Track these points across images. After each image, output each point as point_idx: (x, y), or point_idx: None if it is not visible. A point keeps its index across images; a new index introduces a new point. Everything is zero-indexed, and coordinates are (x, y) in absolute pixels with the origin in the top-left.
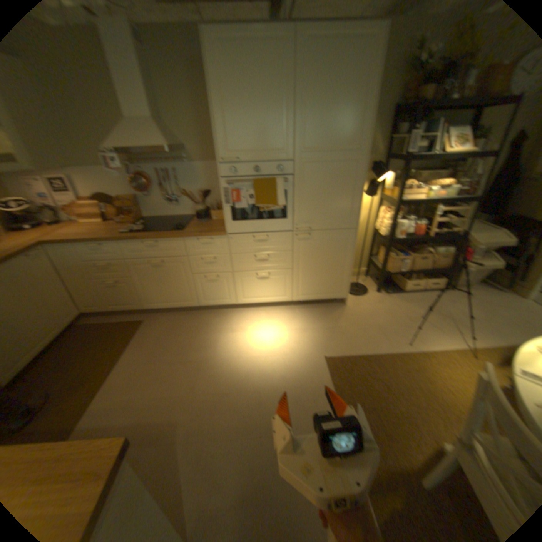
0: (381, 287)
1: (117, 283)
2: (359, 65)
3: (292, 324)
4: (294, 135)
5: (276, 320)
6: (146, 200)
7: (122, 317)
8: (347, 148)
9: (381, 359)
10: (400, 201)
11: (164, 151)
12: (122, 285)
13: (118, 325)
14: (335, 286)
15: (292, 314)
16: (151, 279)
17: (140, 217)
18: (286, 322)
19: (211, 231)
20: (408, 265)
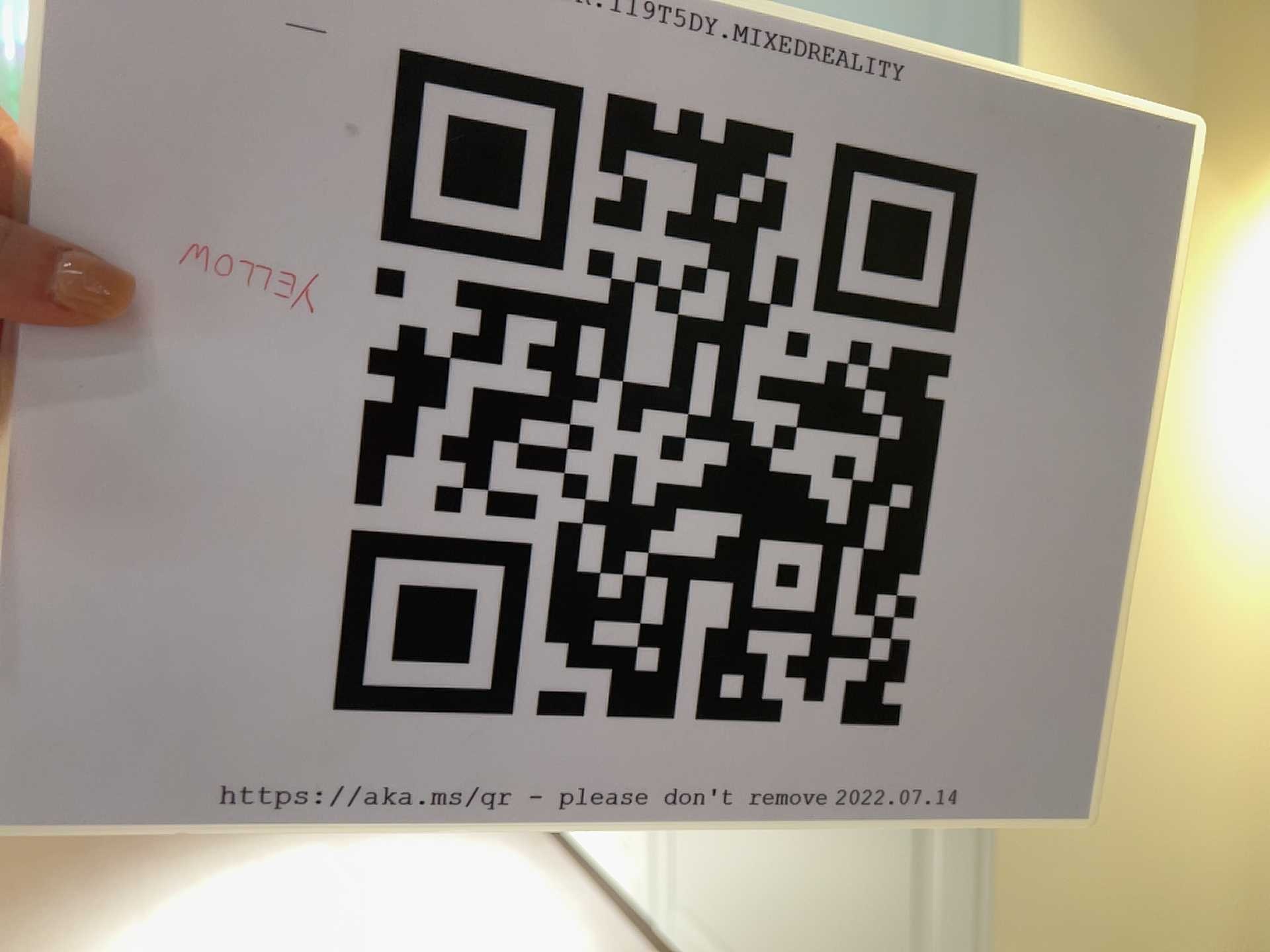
0: None
1: None
2: None
3: None
4: None
5: None
6: None
7: None
8: None
9: None
10: None
11: None
12: None
13: None
14: None
15: None
16: None
17: None
18: None
19: None
20: None
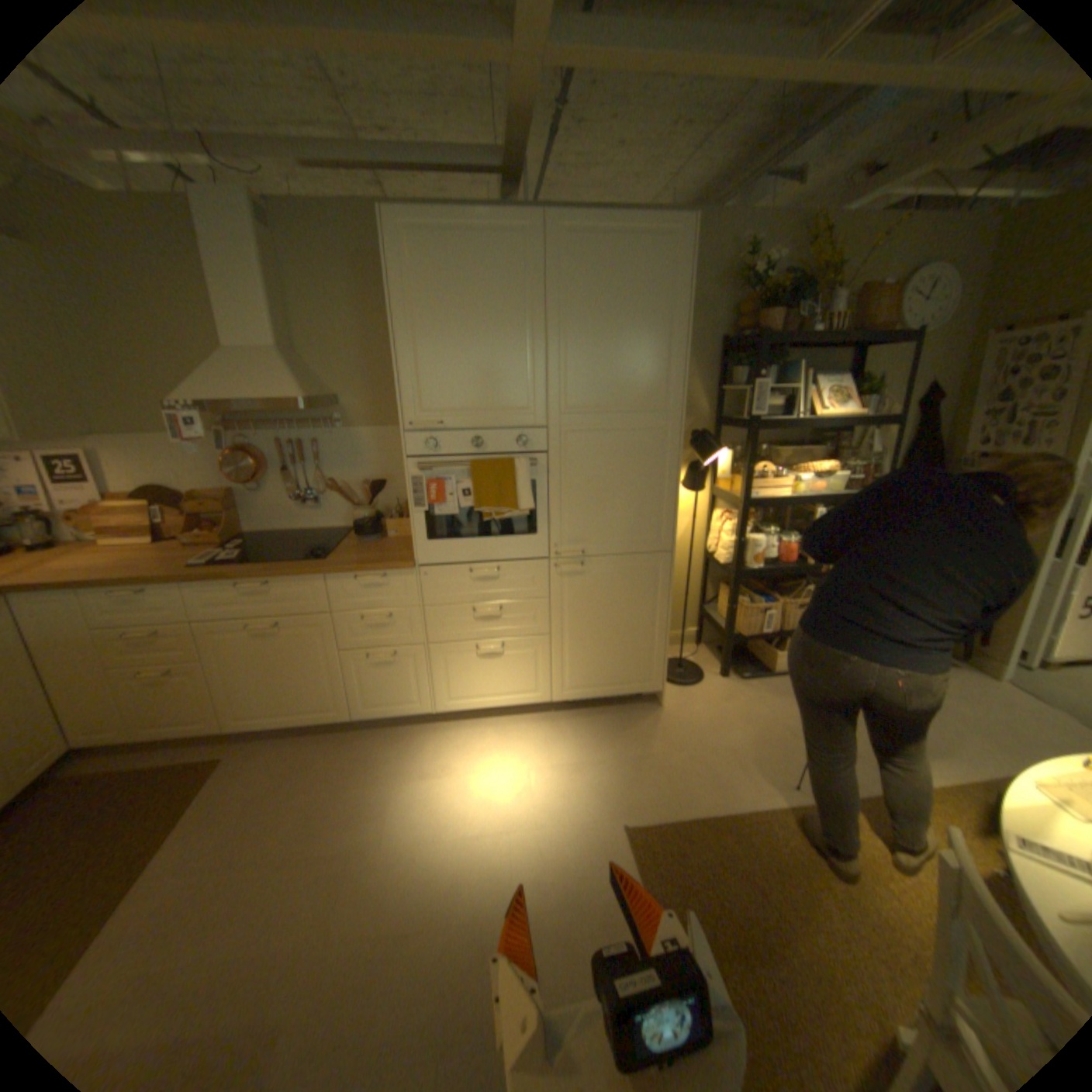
0: (727, 665)
1: (165, 674)
2: (654, 274)
3: (552, 753)
4: (546, 383)
5: (517, 747)
6: (249, 498)
7: (167, 752)
8: (643, 406)
9: (743, 825)
10: (747, 500)
11: (294, 405)
12: (176, 679)
13: (155, 774)
14: (637, 667)
15: (551, 730)
16: (245, 664)
17: (232, 531)
18: (538, 749)
19: (381, 559)
20: (774, 620)
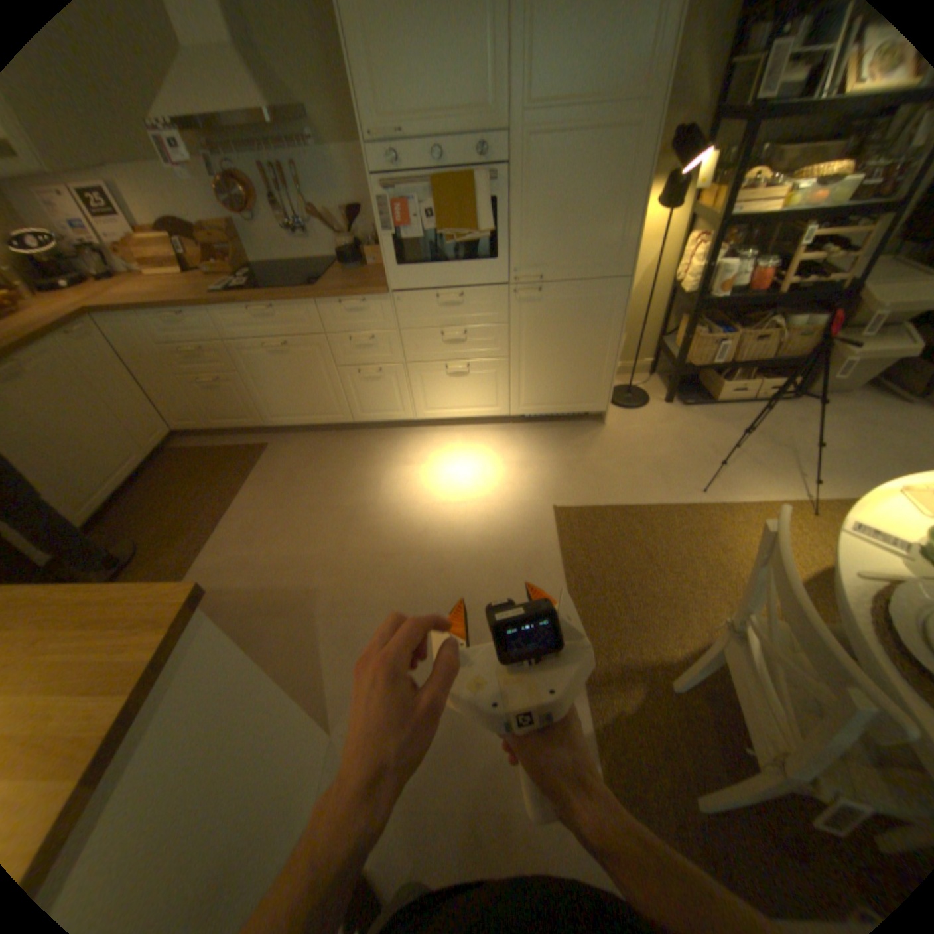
0: (672, 392)
1: (215, 381)
2: None
3: (505, 454)
4: (508, 68)
5: (479, 447)
6: (247, 228)
7: (233, 437)
8: (619, 93)
9: (648, 512)
10: (727, 217)
11: (264, 120)
12: (224, 385)
13: (227, 450)
14: (585, 390)
15: (507, 437)
16: (269, 375)
17: (240, 261)
18: (495, 450)
19: (359, 285)
20: (728, 351)
